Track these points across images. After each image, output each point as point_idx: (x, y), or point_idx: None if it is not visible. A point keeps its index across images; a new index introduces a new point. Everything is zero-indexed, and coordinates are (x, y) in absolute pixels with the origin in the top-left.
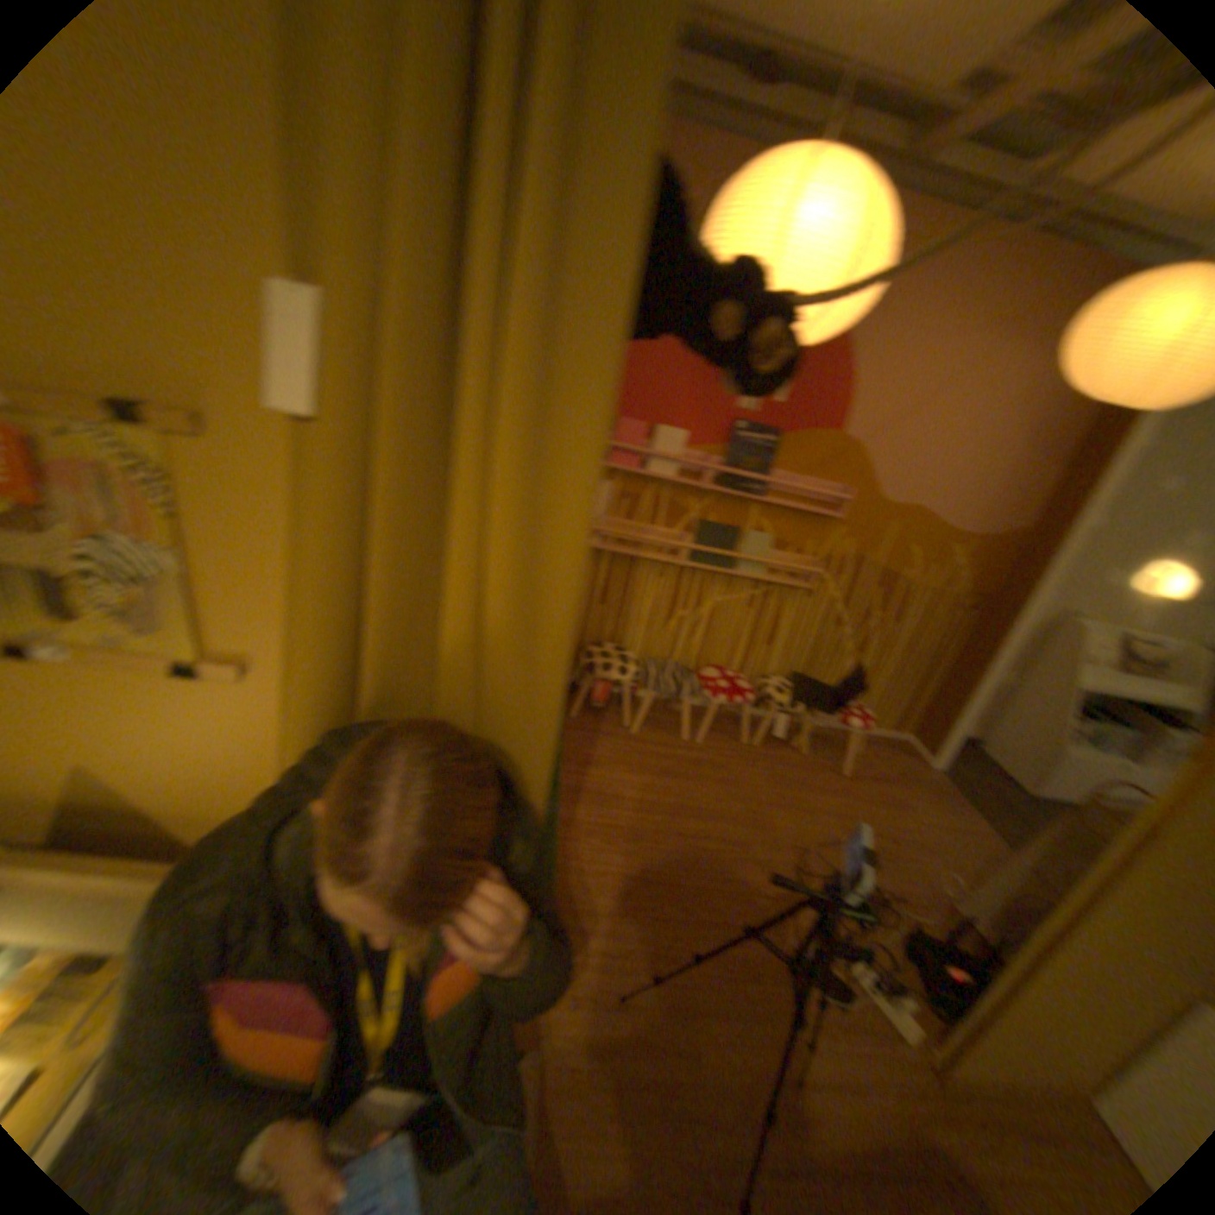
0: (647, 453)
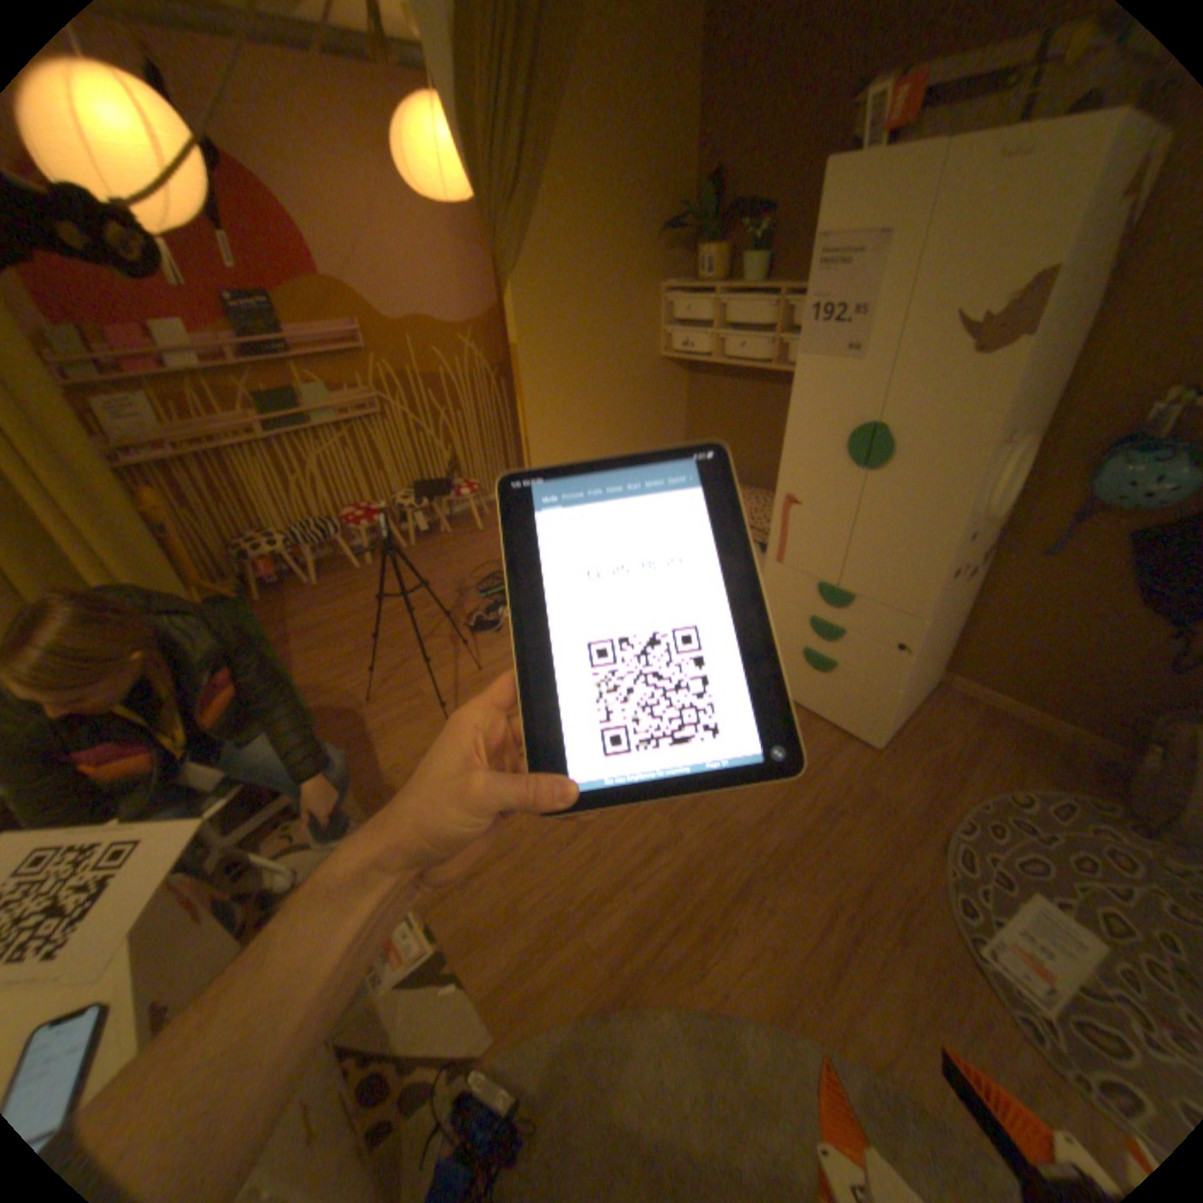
0: (150, 353)
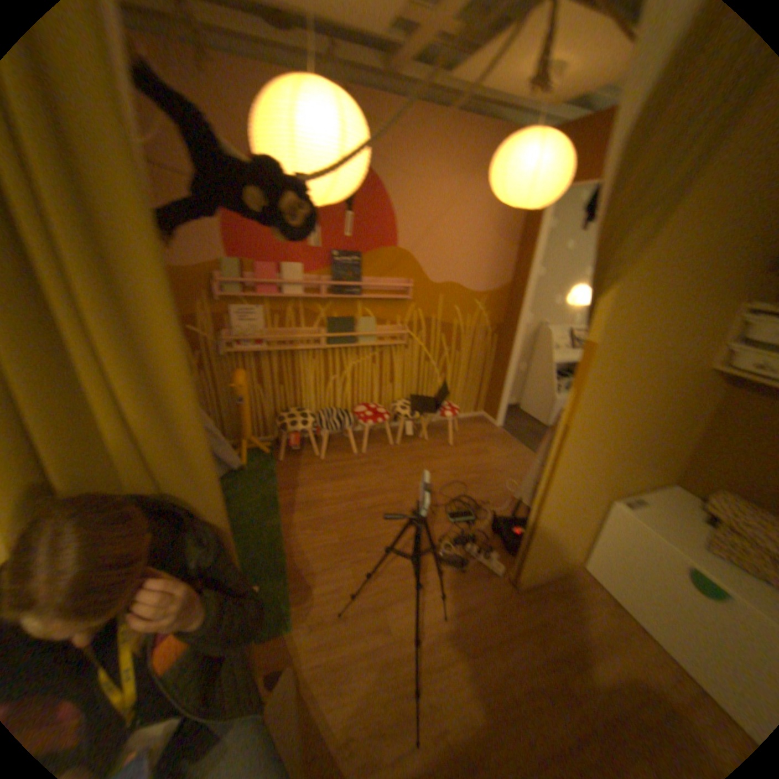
0: (279, 283)
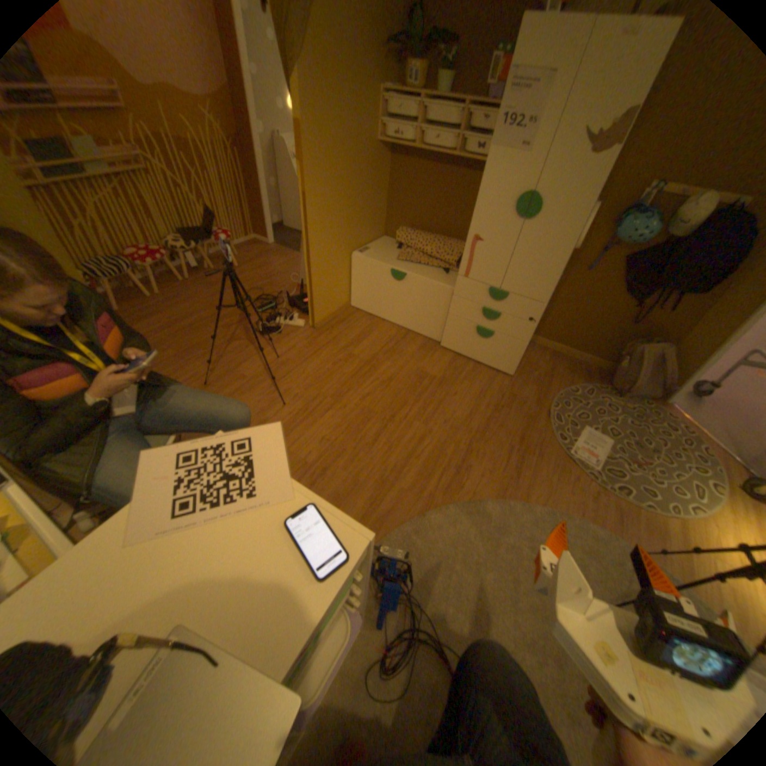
0: None
